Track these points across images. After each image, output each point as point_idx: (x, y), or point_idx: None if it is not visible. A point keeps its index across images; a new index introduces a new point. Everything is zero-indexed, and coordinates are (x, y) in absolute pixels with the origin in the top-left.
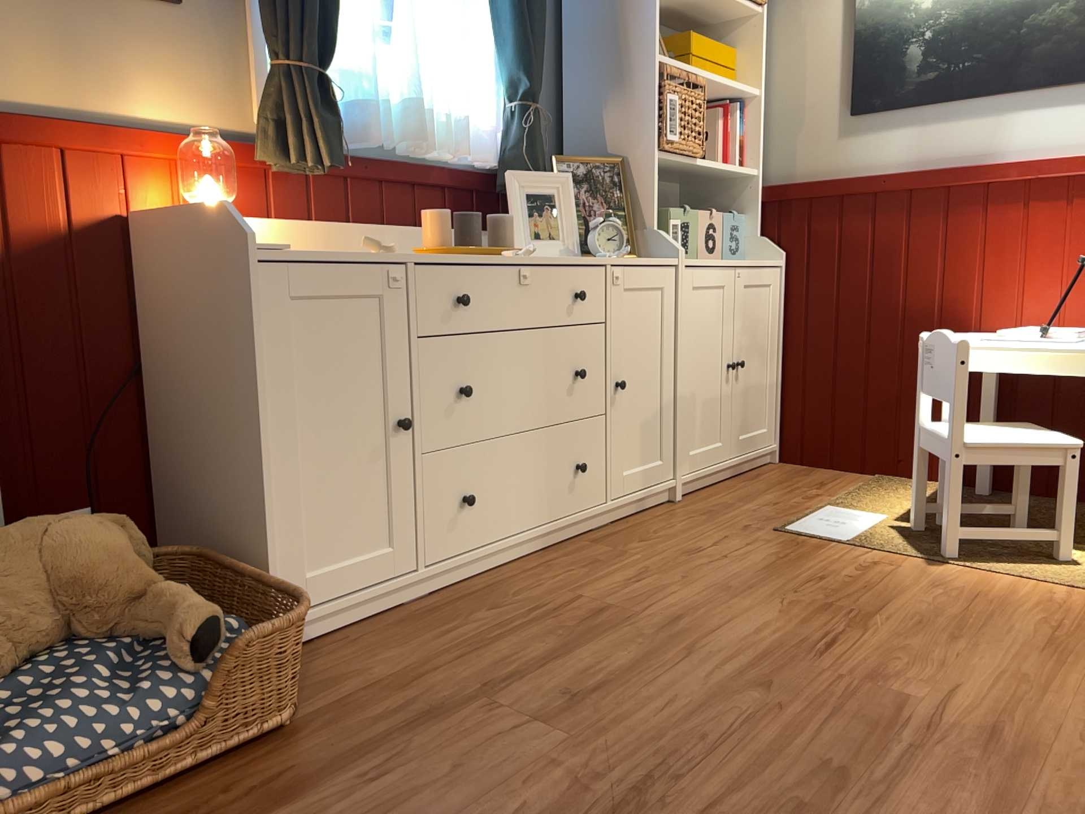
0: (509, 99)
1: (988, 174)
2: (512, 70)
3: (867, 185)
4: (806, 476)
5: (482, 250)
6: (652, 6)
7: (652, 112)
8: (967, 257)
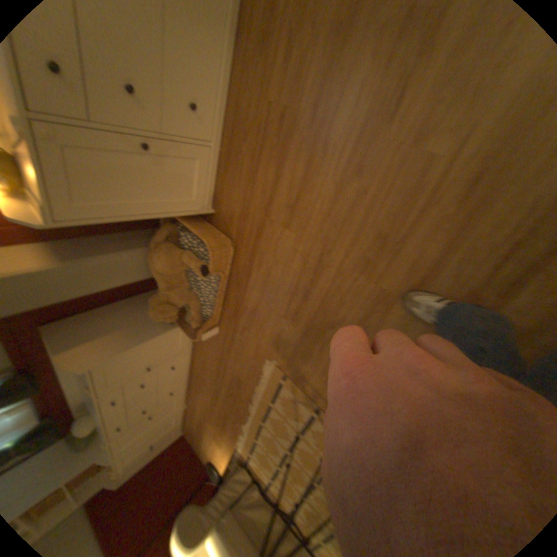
0: None
1: None
2: None
3: None
4: None
5: None
6: None
7: None
8: None
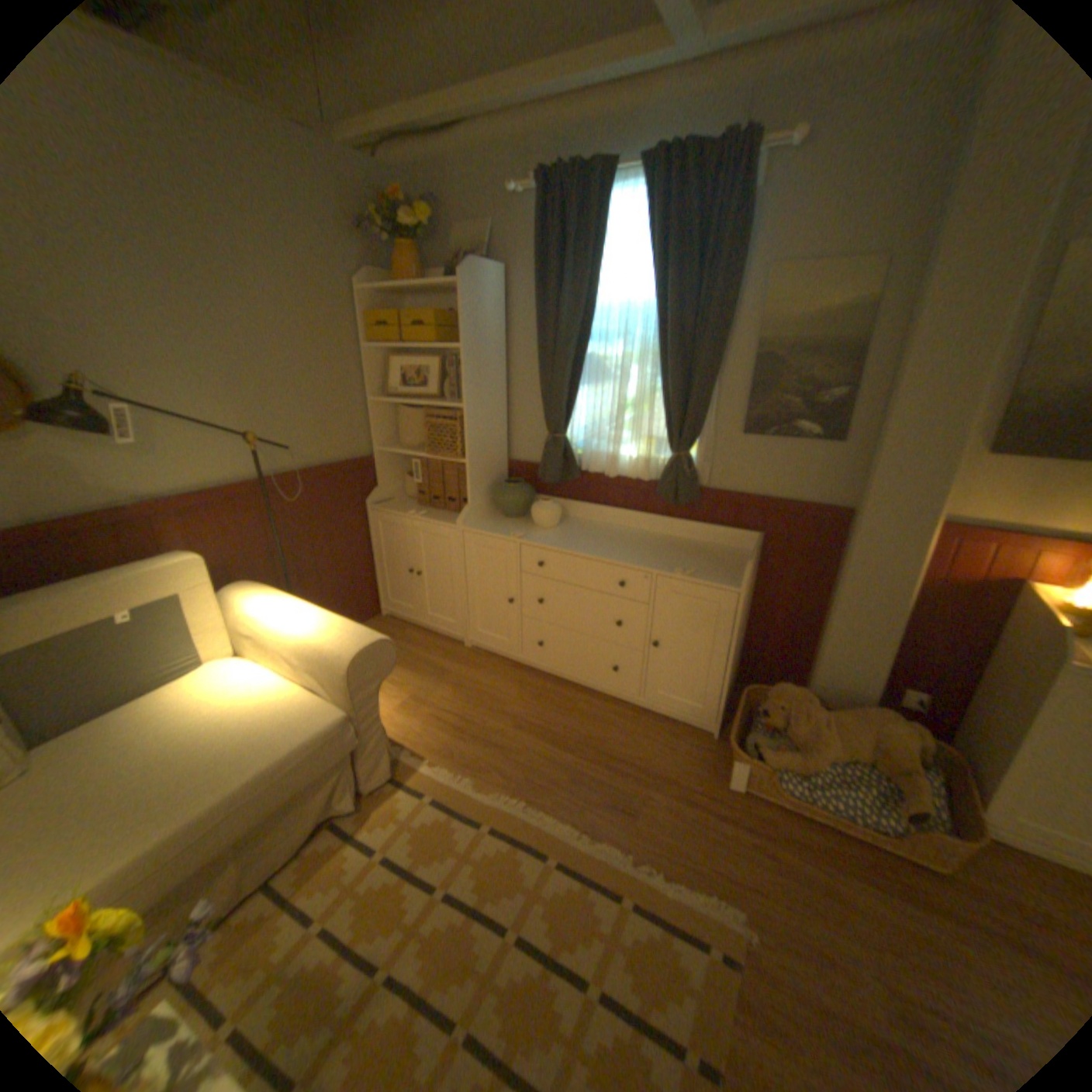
0: None
1: None
2: None
3: None
4: None
5: None
6: None
7: None
8: None
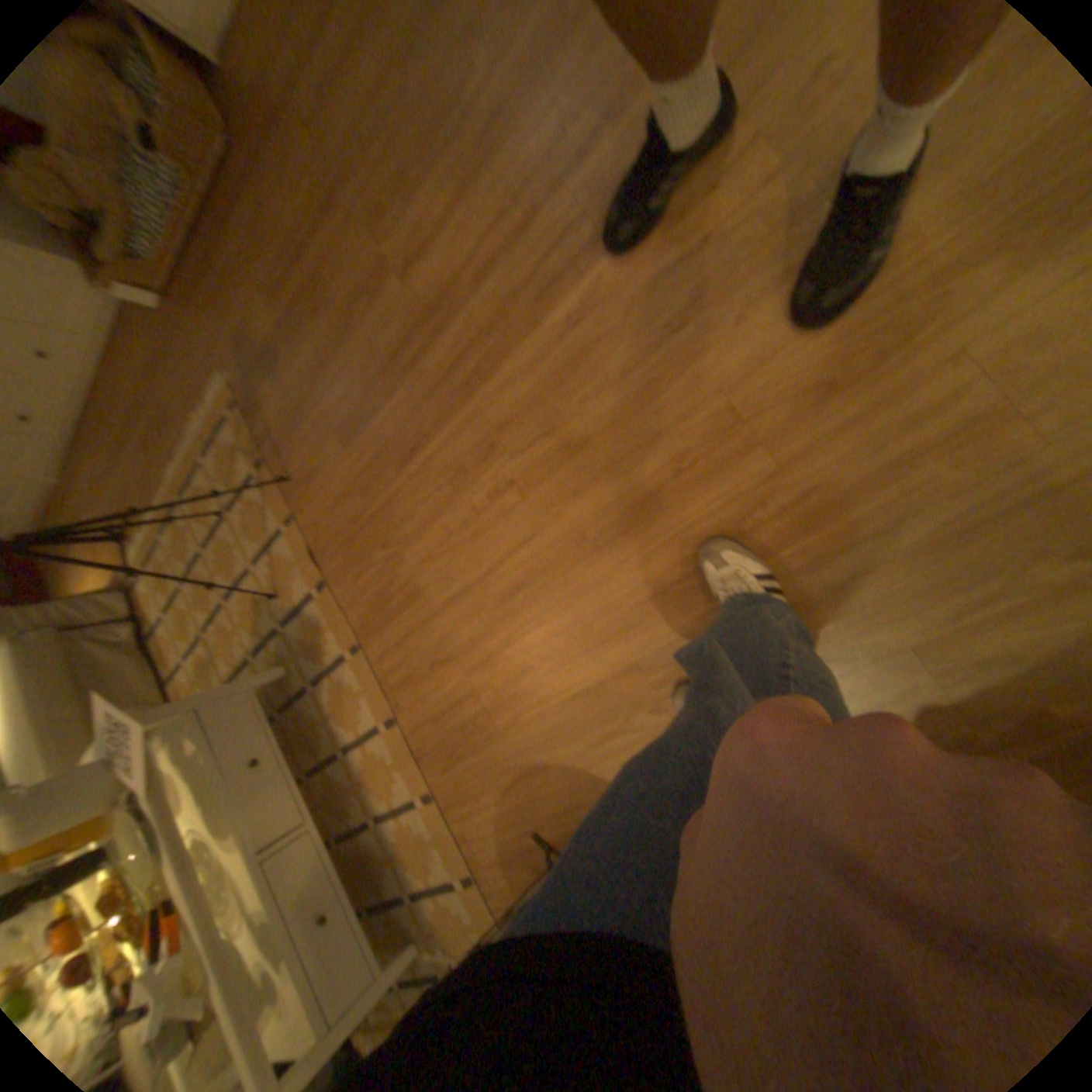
0: None
1: None
2: None
3: None
4: None
5: None
6: None
7: None
8: None
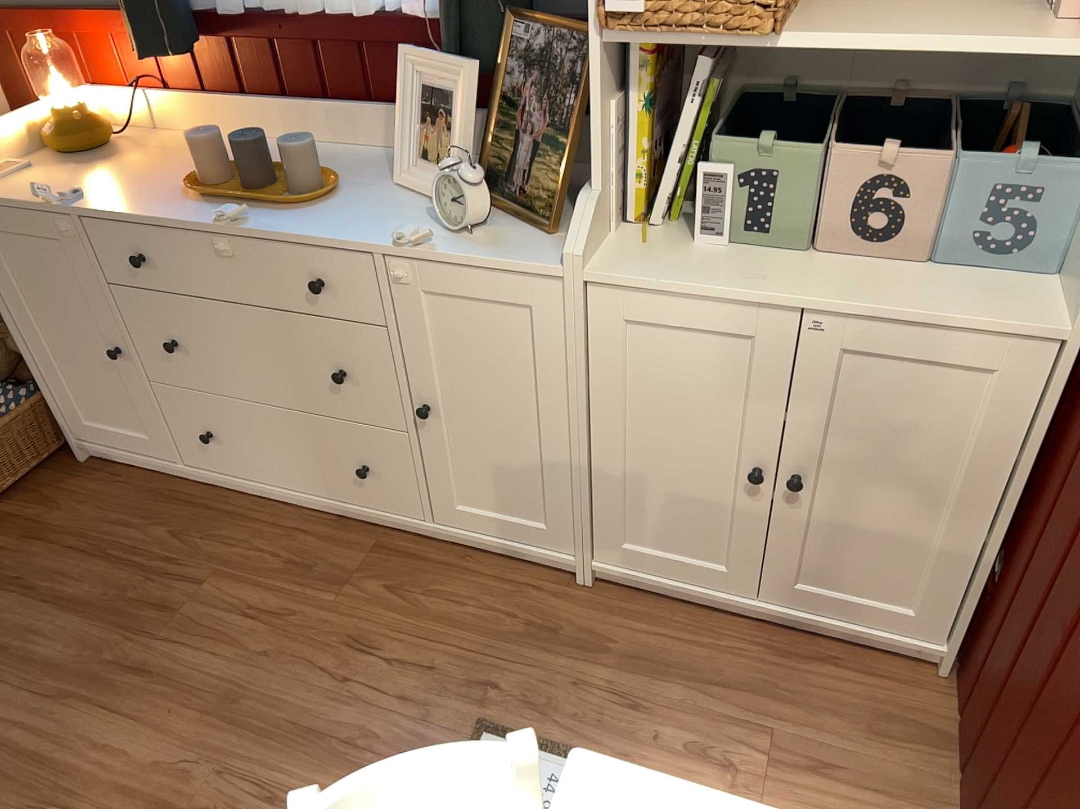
0: None
1: None
2: None
3: None
4: (861, 728)
5: (227, 199)
6: None
7: None
8: None
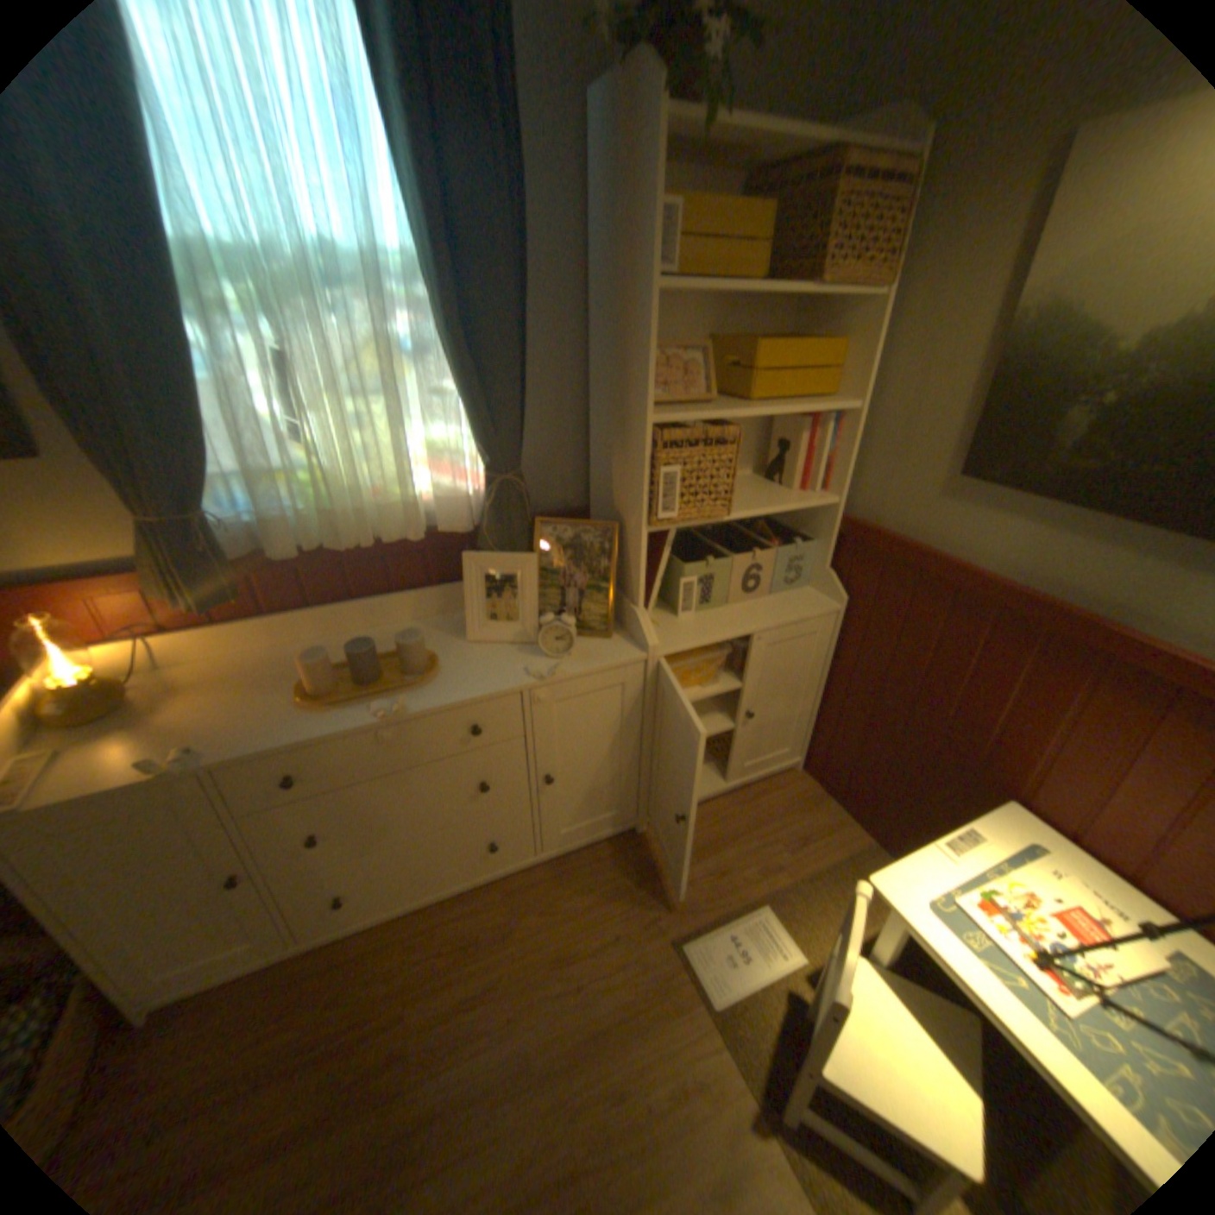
0: (483, 461)
1: (1124, 646)
2: (474, 436)
3: (954, 573)
4: (804, 815)
5: (354, 697)
6: (648, 350)
7: (643, 484)
8: (1050, 723)
